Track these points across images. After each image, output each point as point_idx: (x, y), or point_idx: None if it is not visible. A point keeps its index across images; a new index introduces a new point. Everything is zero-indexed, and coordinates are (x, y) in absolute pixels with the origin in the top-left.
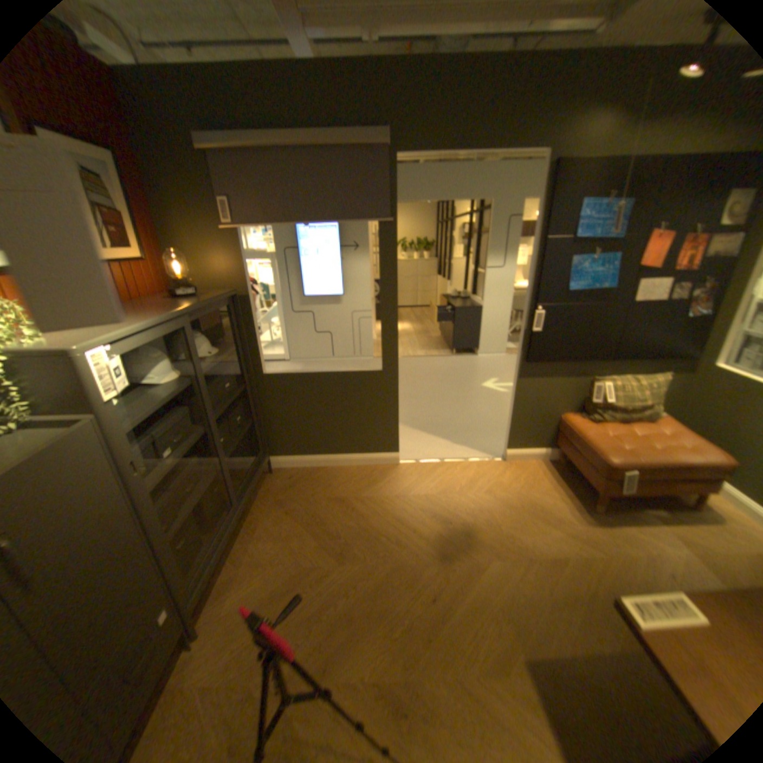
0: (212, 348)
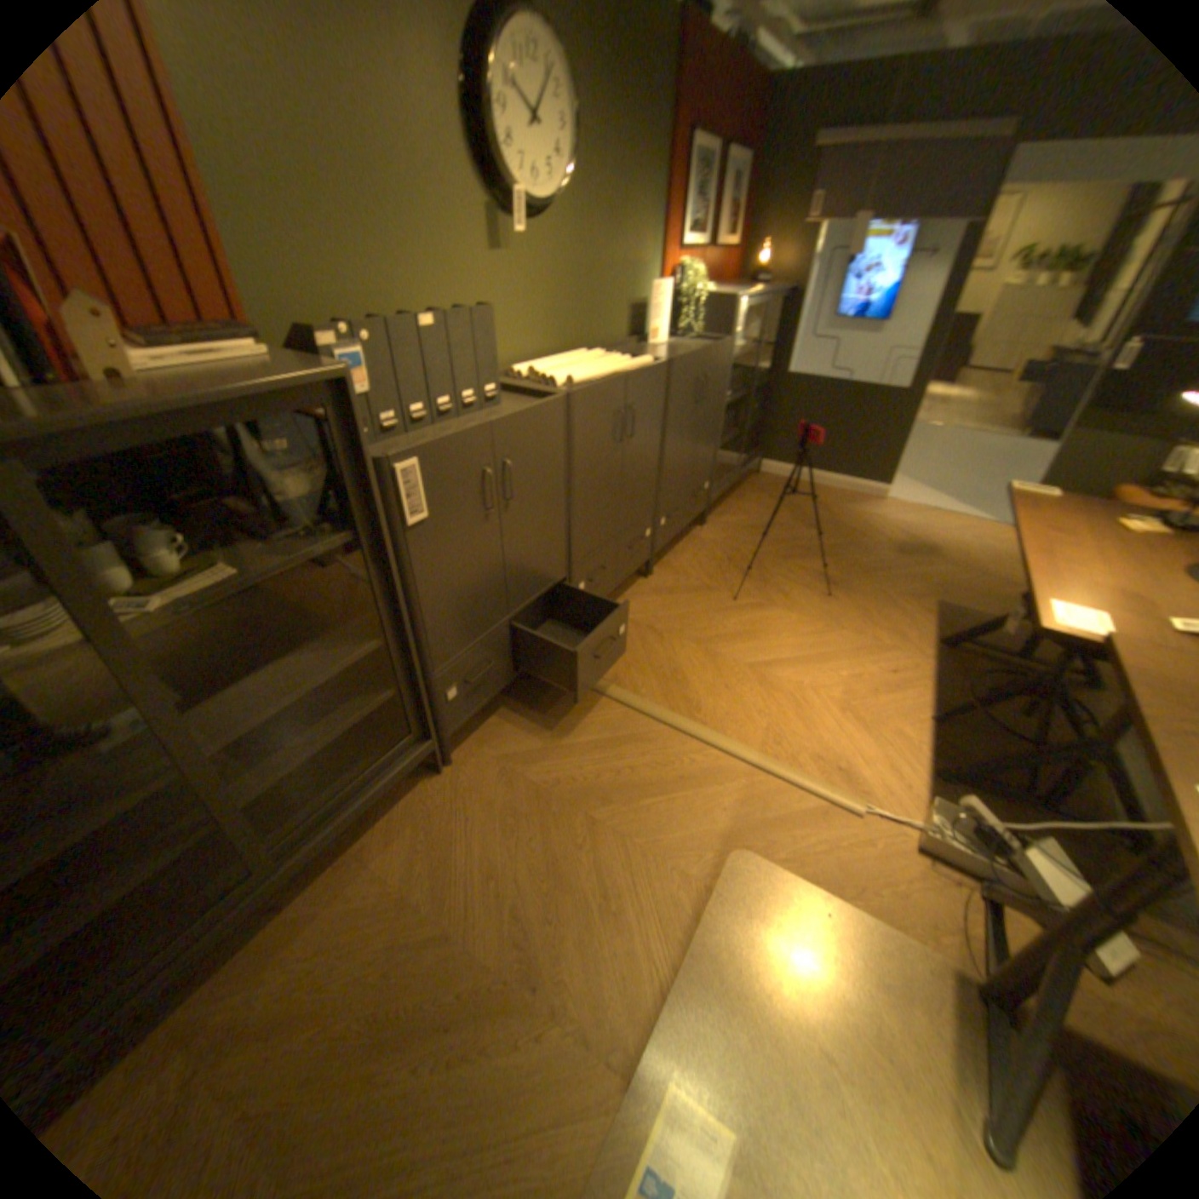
0: (764, 334)
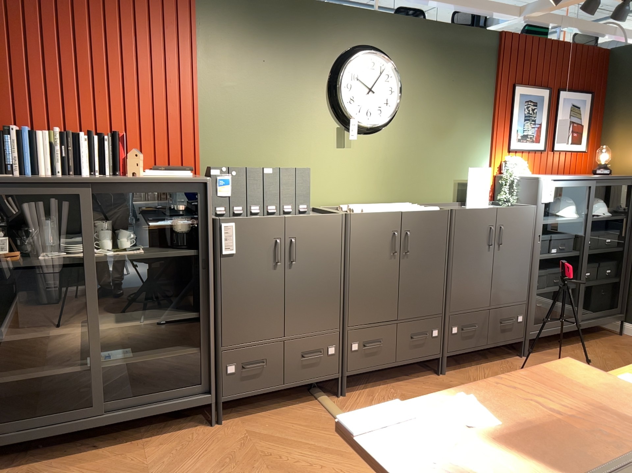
0: (607, 213)
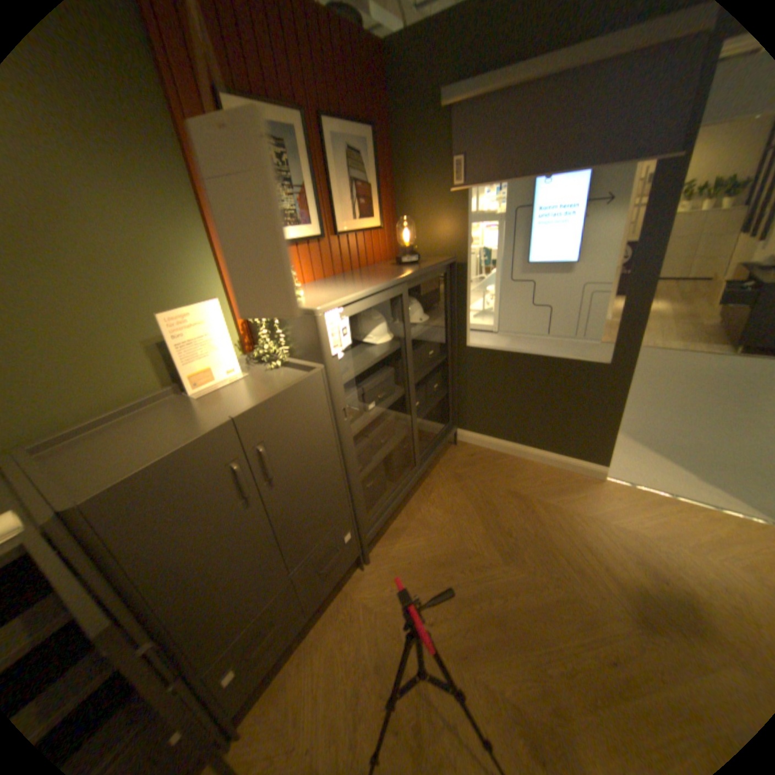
0: (424, 315)
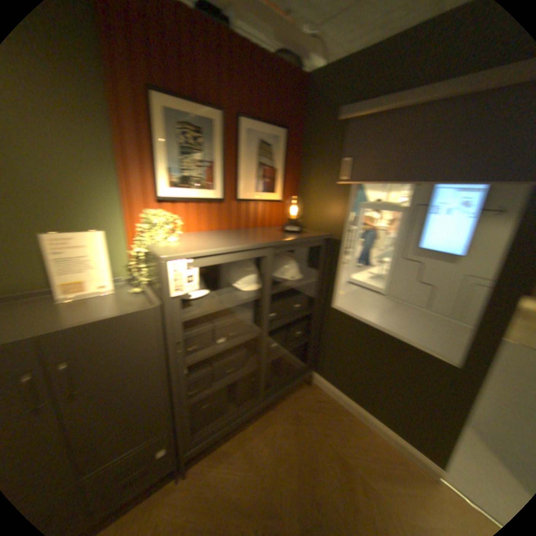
0: (296, 274)
